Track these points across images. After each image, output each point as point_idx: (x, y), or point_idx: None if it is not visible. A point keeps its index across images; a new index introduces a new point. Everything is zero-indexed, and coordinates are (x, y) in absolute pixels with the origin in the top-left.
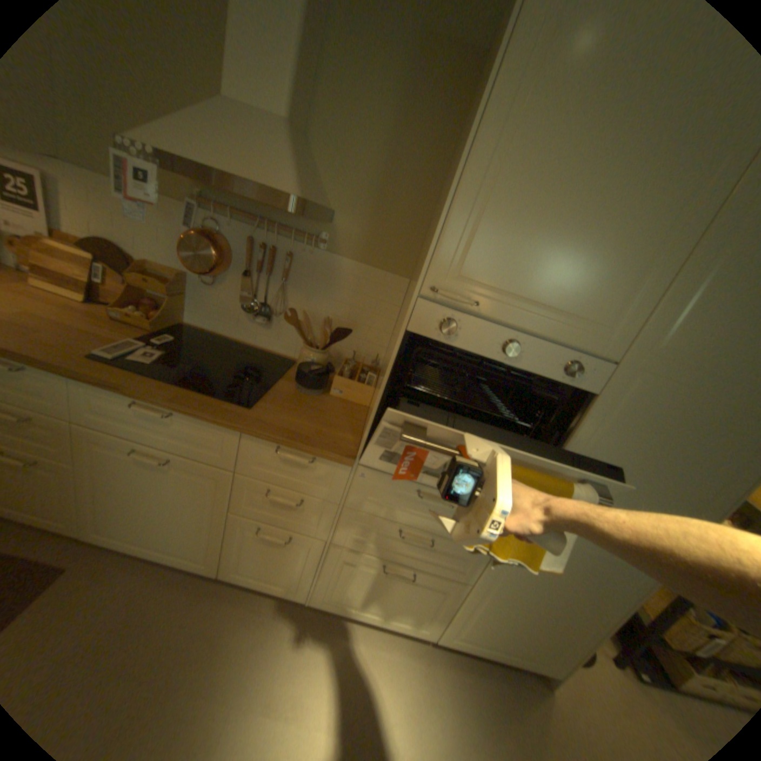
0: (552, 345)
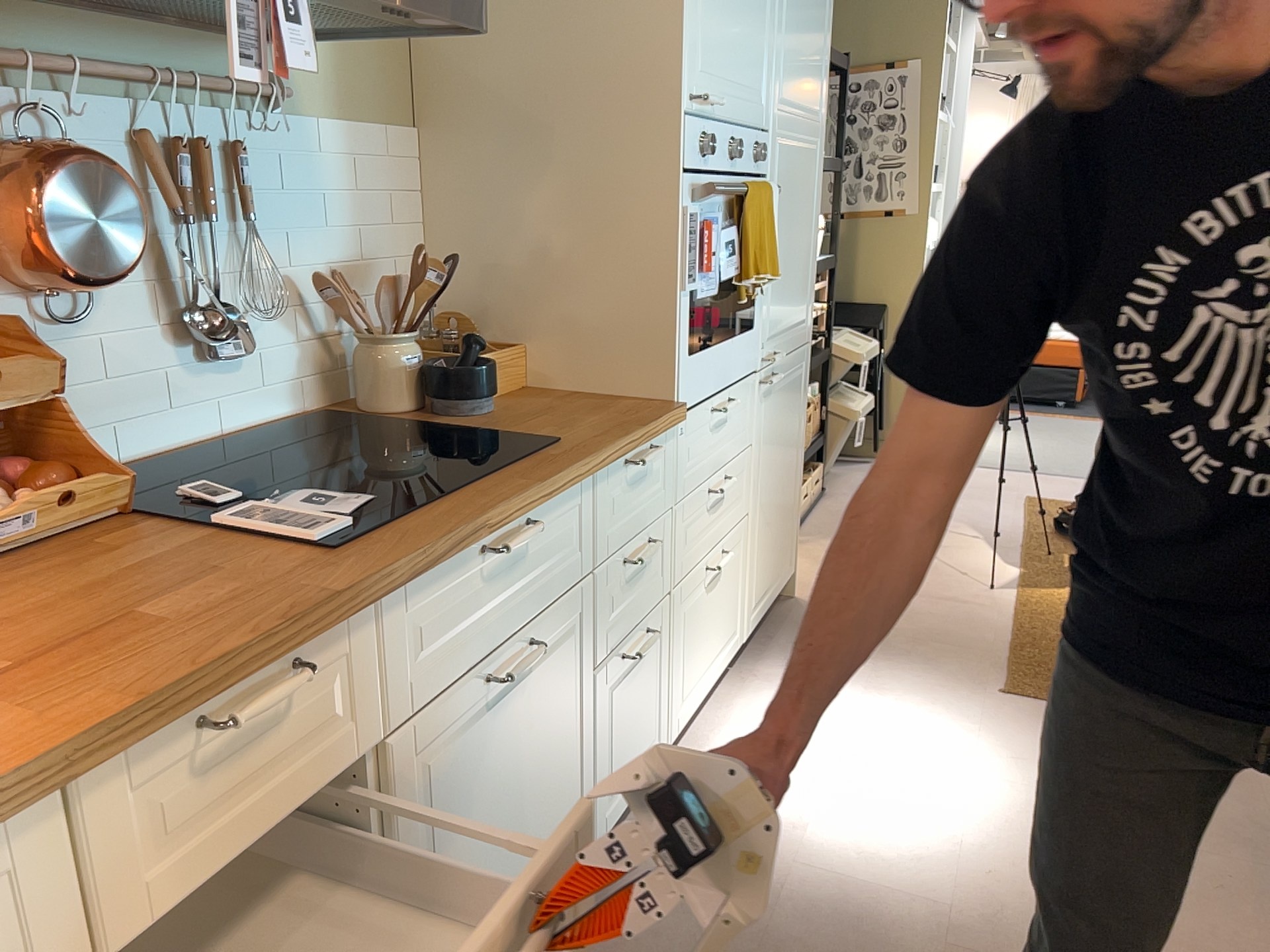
0: (745, 134)
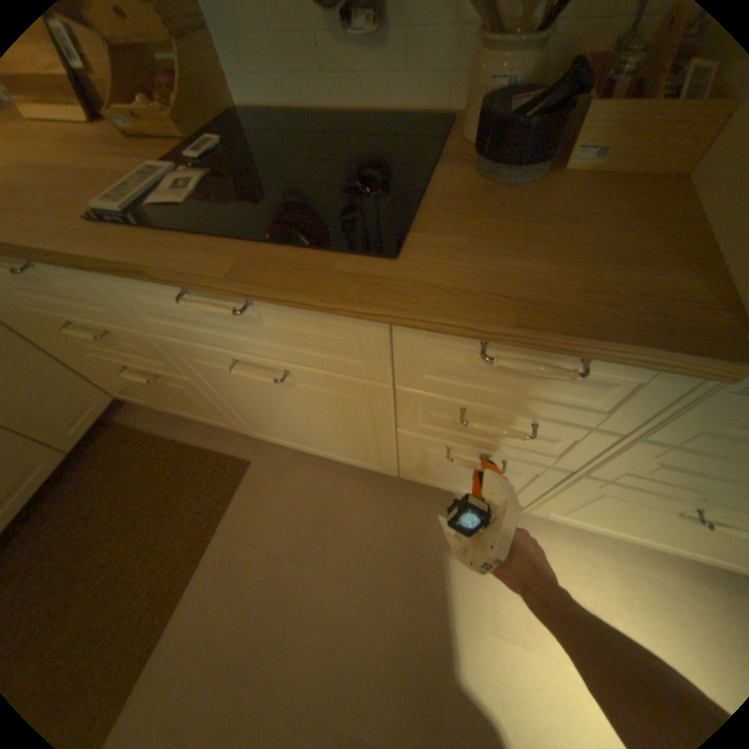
0: None
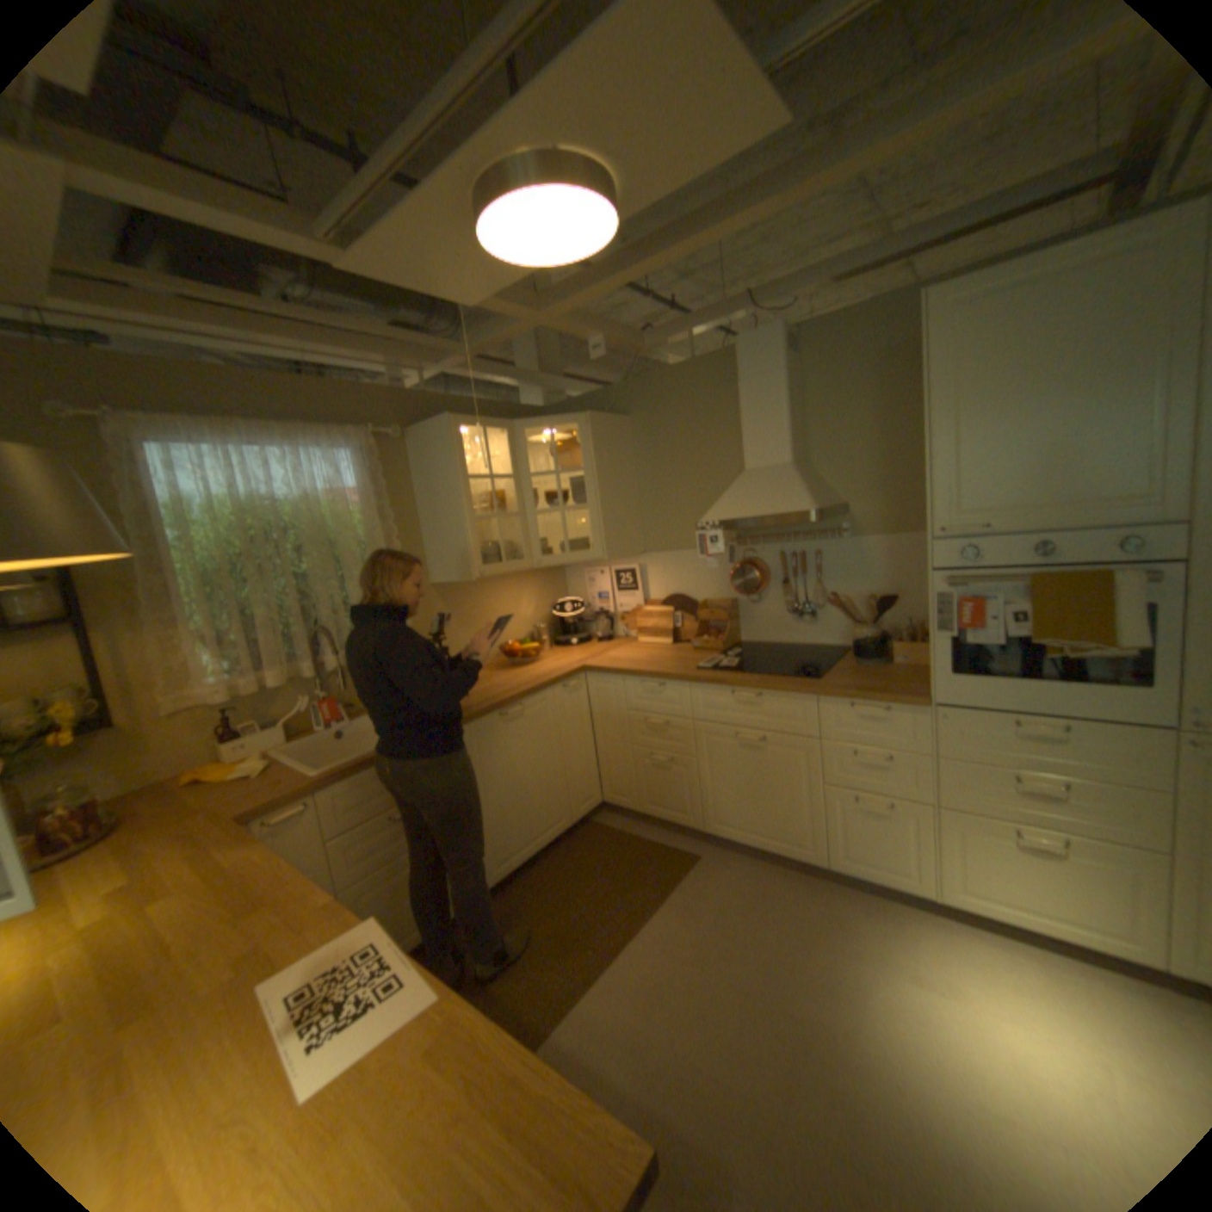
0: (1087, 533)
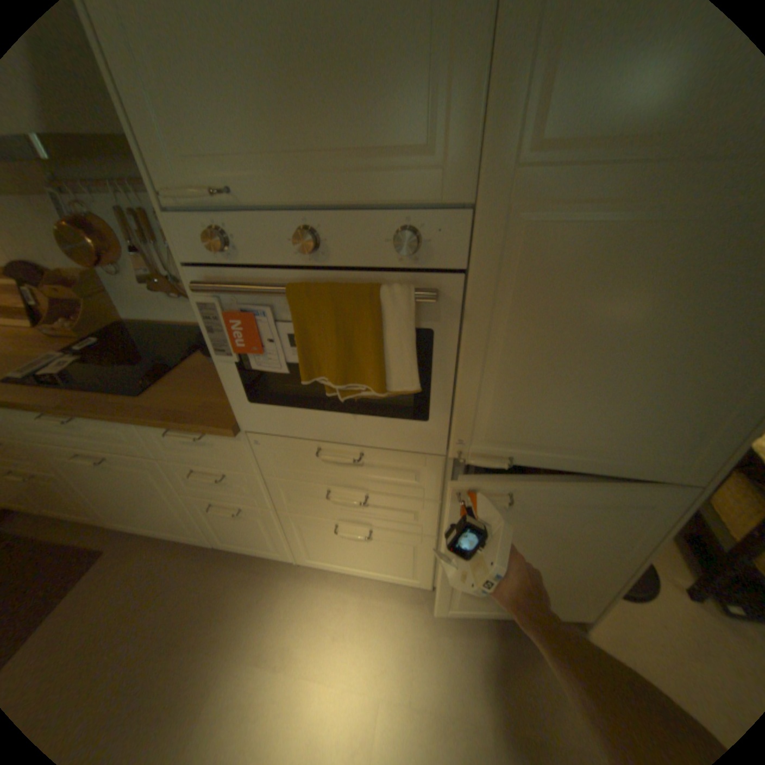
0: (356, 213)
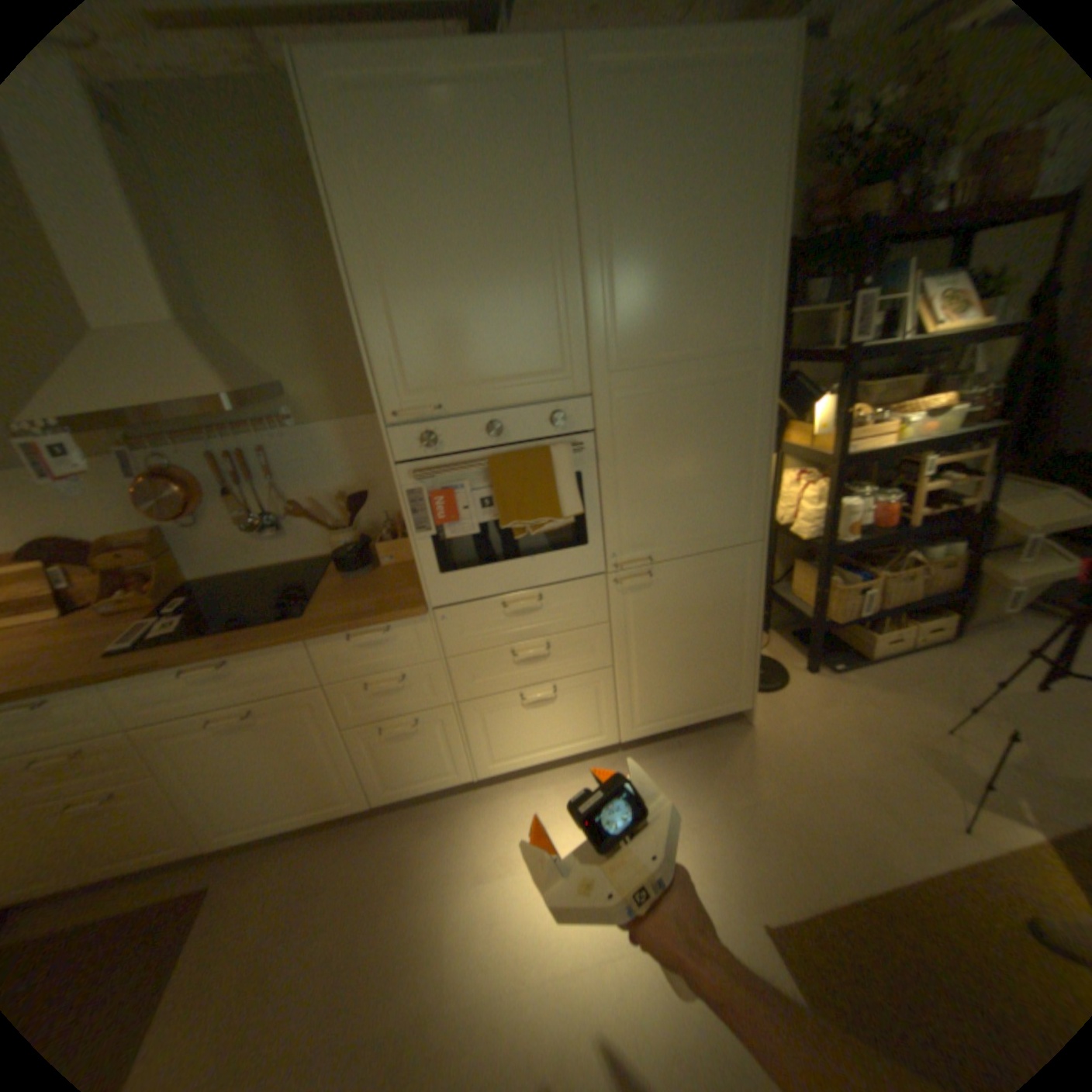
0: (526, 408)
